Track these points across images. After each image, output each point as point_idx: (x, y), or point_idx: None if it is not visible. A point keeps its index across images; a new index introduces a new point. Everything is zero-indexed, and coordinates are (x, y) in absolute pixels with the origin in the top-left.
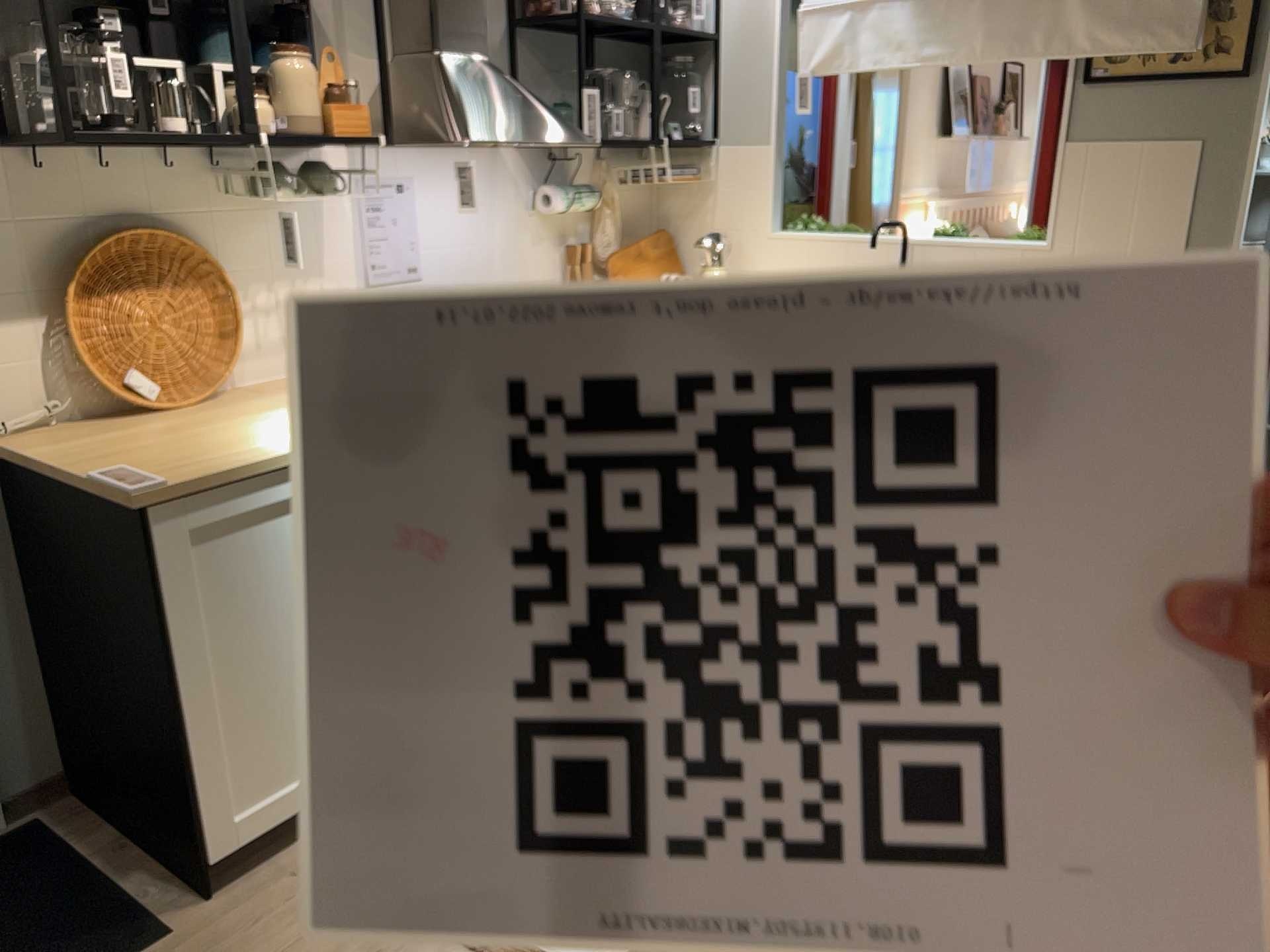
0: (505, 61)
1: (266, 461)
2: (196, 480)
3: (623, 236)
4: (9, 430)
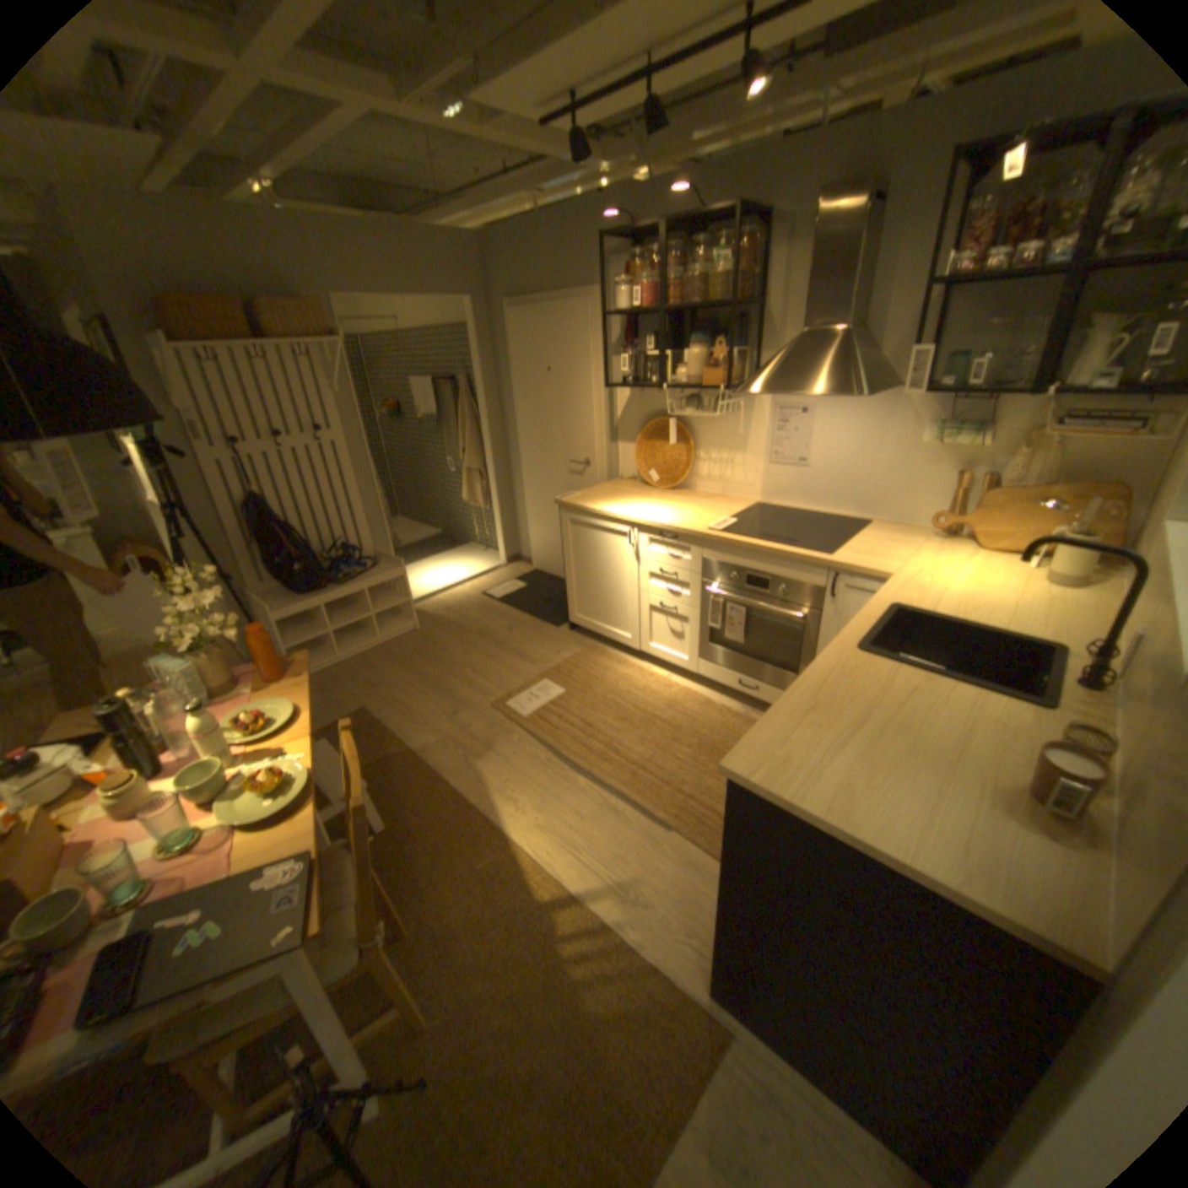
0: (931, 316)
1: (586, 508)
2: (568, 504)
3: (1077, 479)
4: (623, 477)
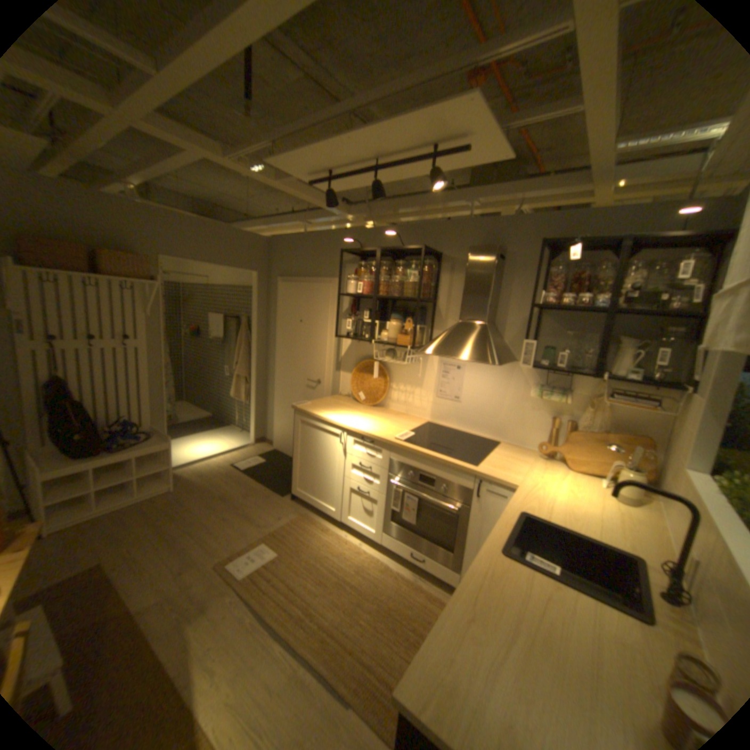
0: (532, 324)
1: (312, 413)
2: (300, 409)
3: (622, 430)
4: (341, 393)
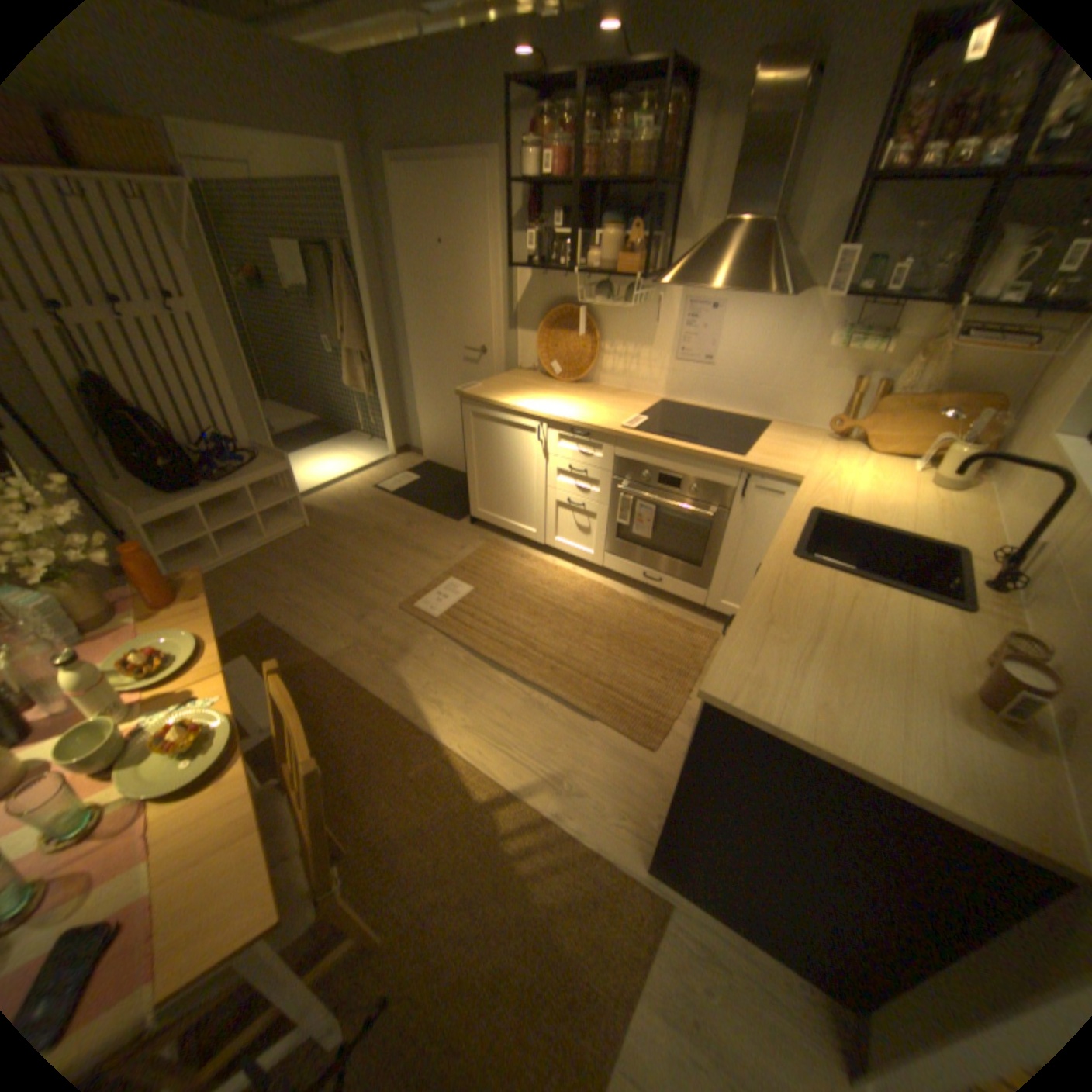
0: (852, 214)
1: (492, 400)
2: (471, 395)
3: (960, 388)
4: (523, 367)
